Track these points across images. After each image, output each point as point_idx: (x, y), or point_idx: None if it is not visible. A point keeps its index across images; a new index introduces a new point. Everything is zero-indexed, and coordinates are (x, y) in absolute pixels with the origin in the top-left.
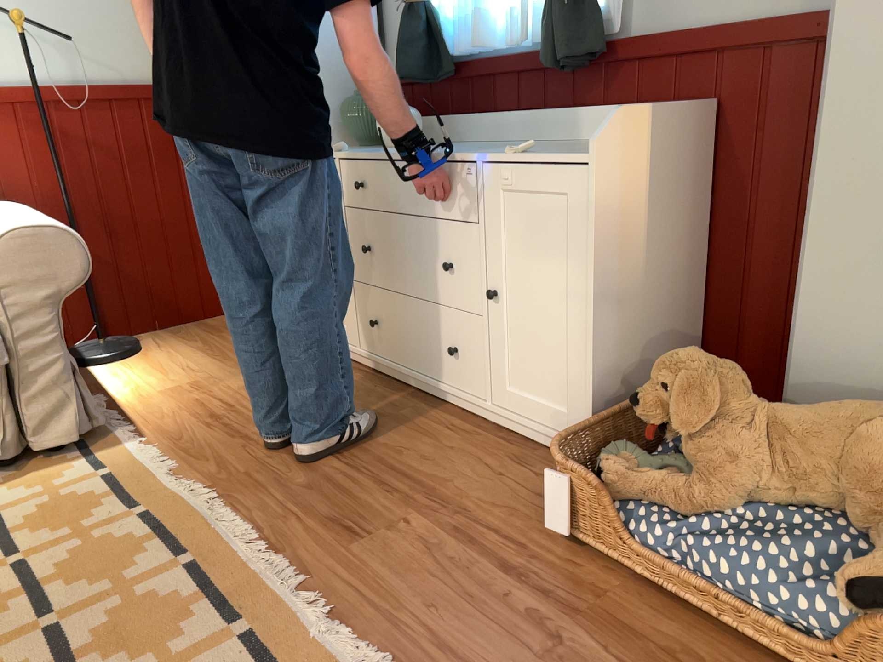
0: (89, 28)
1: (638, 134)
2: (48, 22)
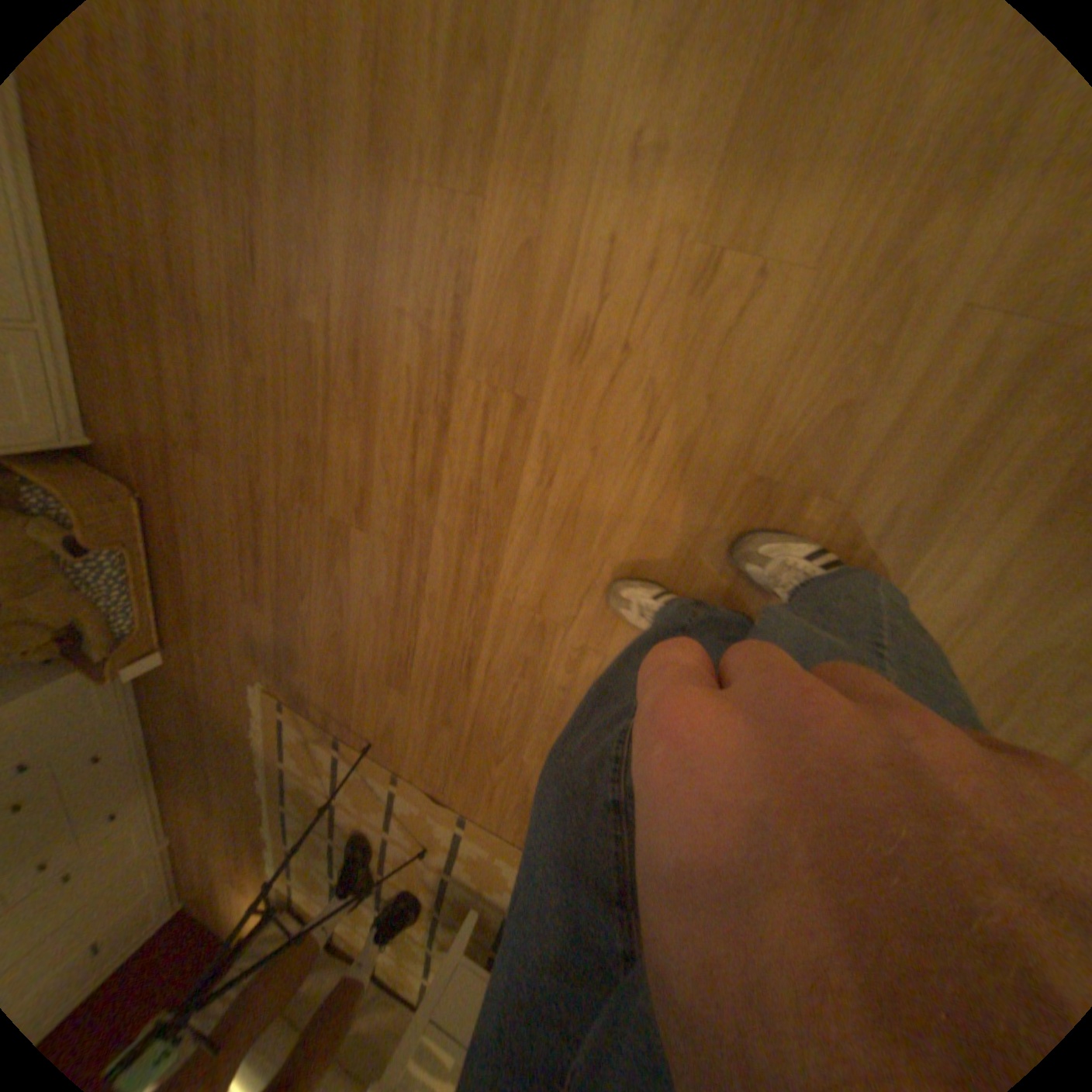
0: None
1: None
2: None
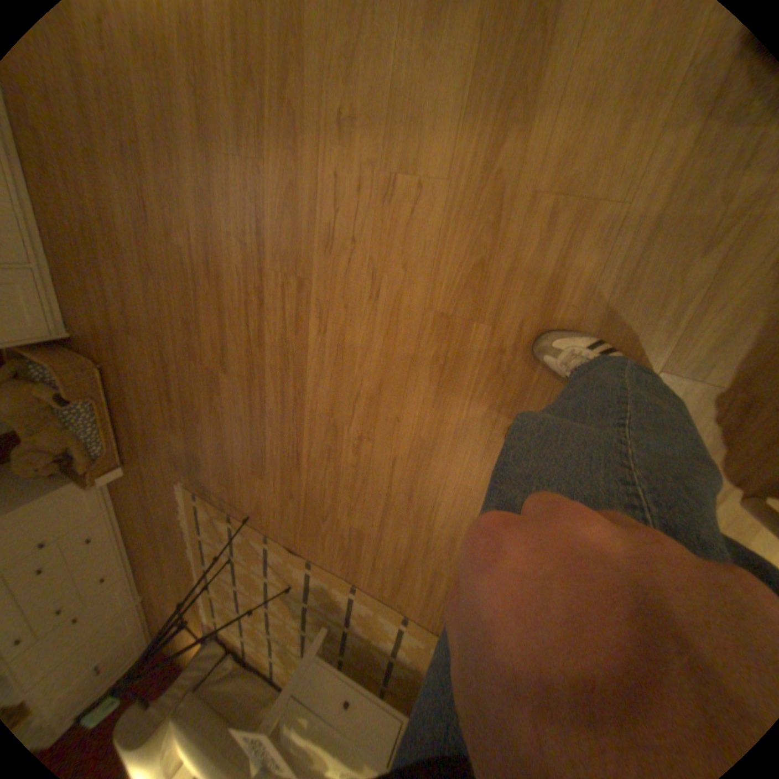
0: None
1: None
2: None
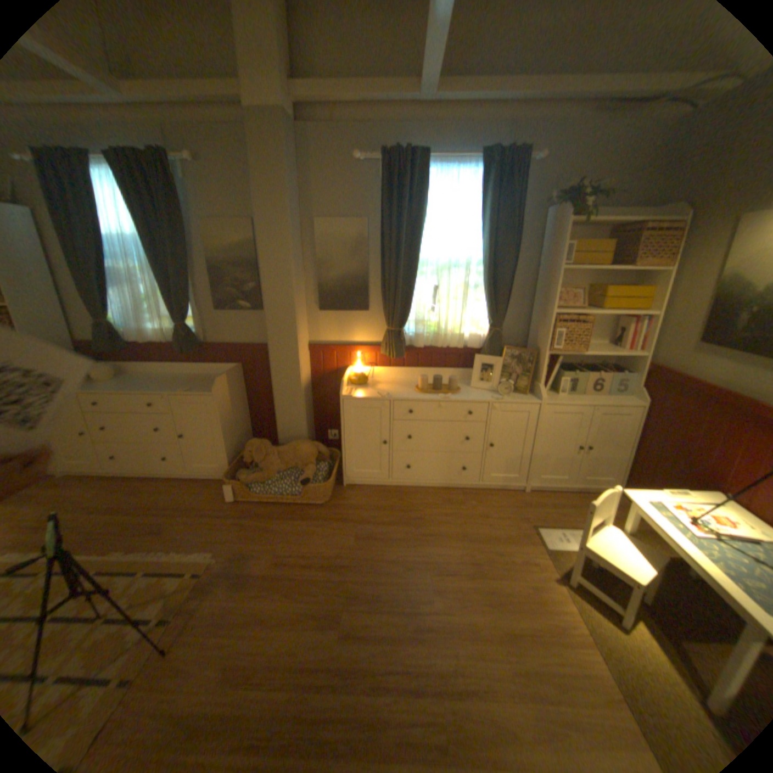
0: None
1: (224, 382)
2: None
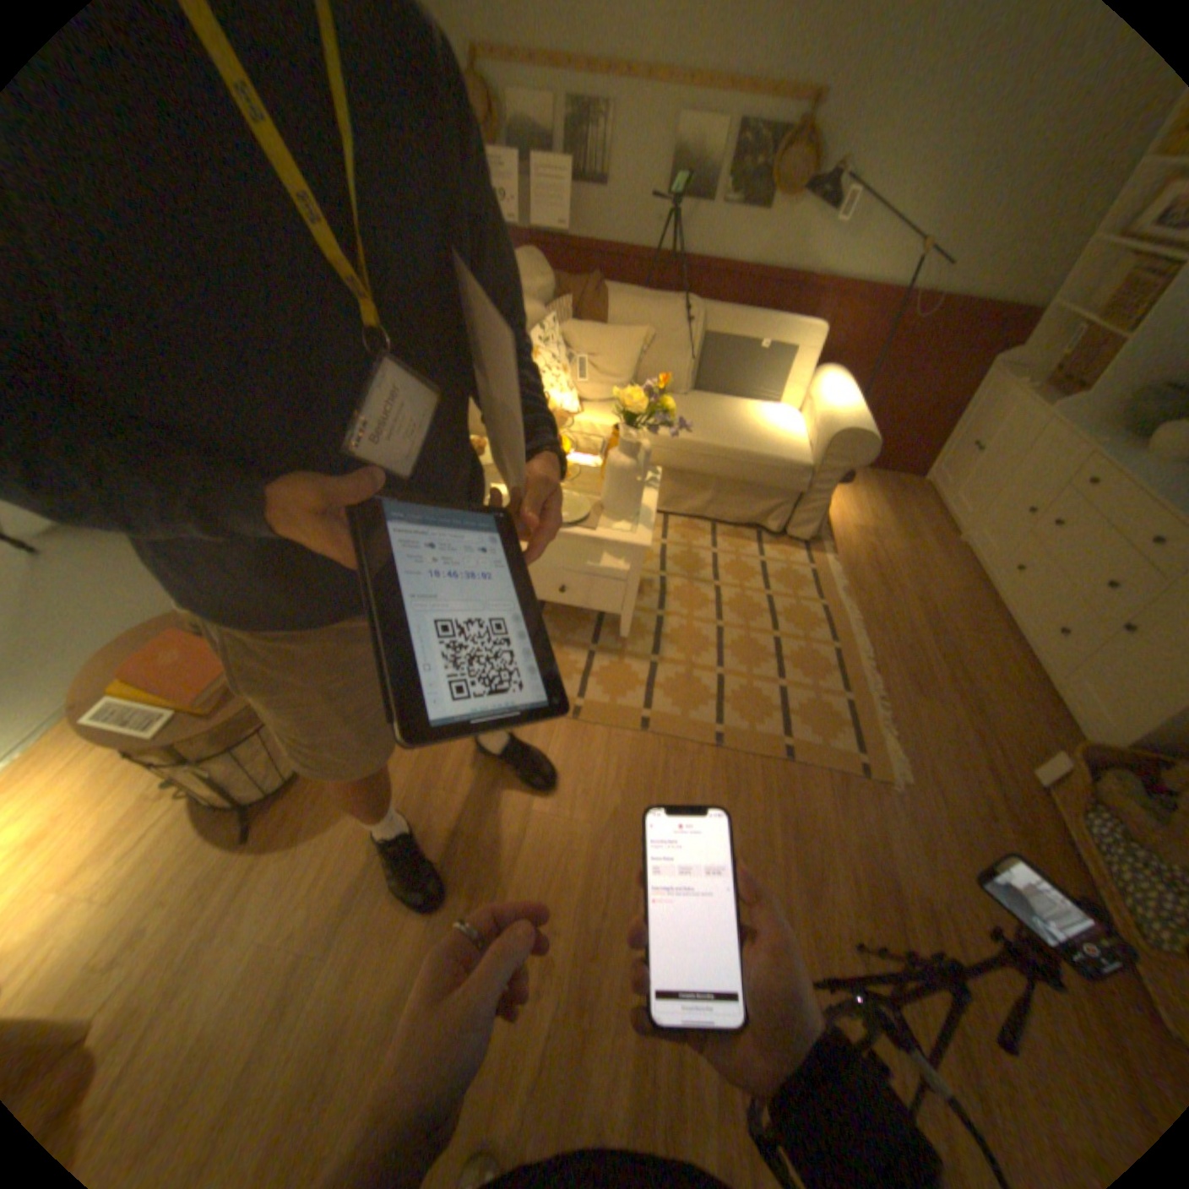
0: (971, 244)
1: None
2: (944, 237)
